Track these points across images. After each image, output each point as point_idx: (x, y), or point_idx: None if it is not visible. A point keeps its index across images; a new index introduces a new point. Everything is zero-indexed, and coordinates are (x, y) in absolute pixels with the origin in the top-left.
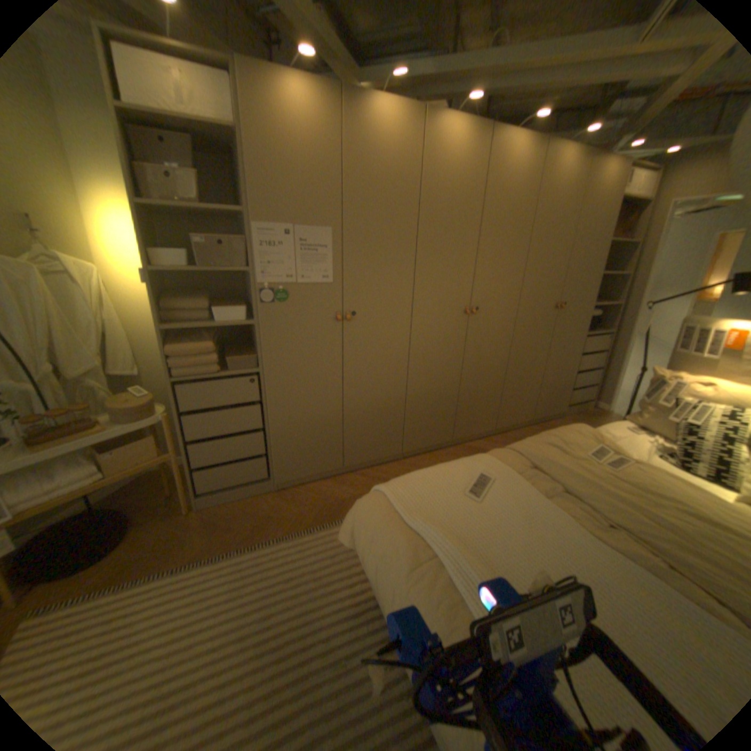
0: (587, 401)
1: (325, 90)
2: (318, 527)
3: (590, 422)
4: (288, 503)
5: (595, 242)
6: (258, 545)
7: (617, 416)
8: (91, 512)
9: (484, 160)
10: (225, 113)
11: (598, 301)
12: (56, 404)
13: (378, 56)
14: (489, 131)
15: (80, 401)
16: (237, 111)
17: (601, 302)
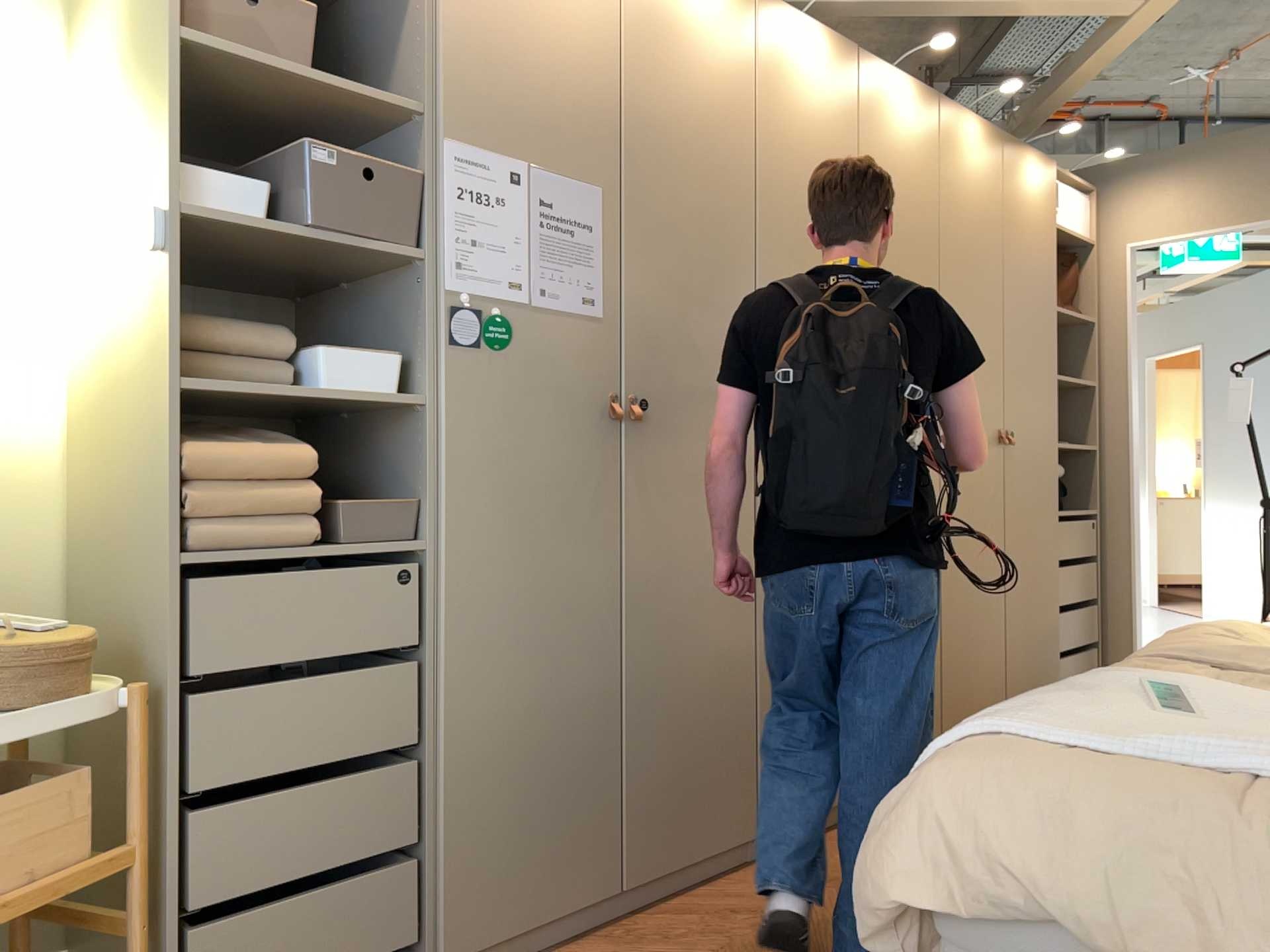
0: None
1: None
2: None
3: None
4: None
5: (1035, 306)
6: None
7: None
8: None
9: (848, 112)
10: None
11: (1054, 438)
12: None
13: None
14: (852, 60)
15: None
16: None
17: (1061, 442)
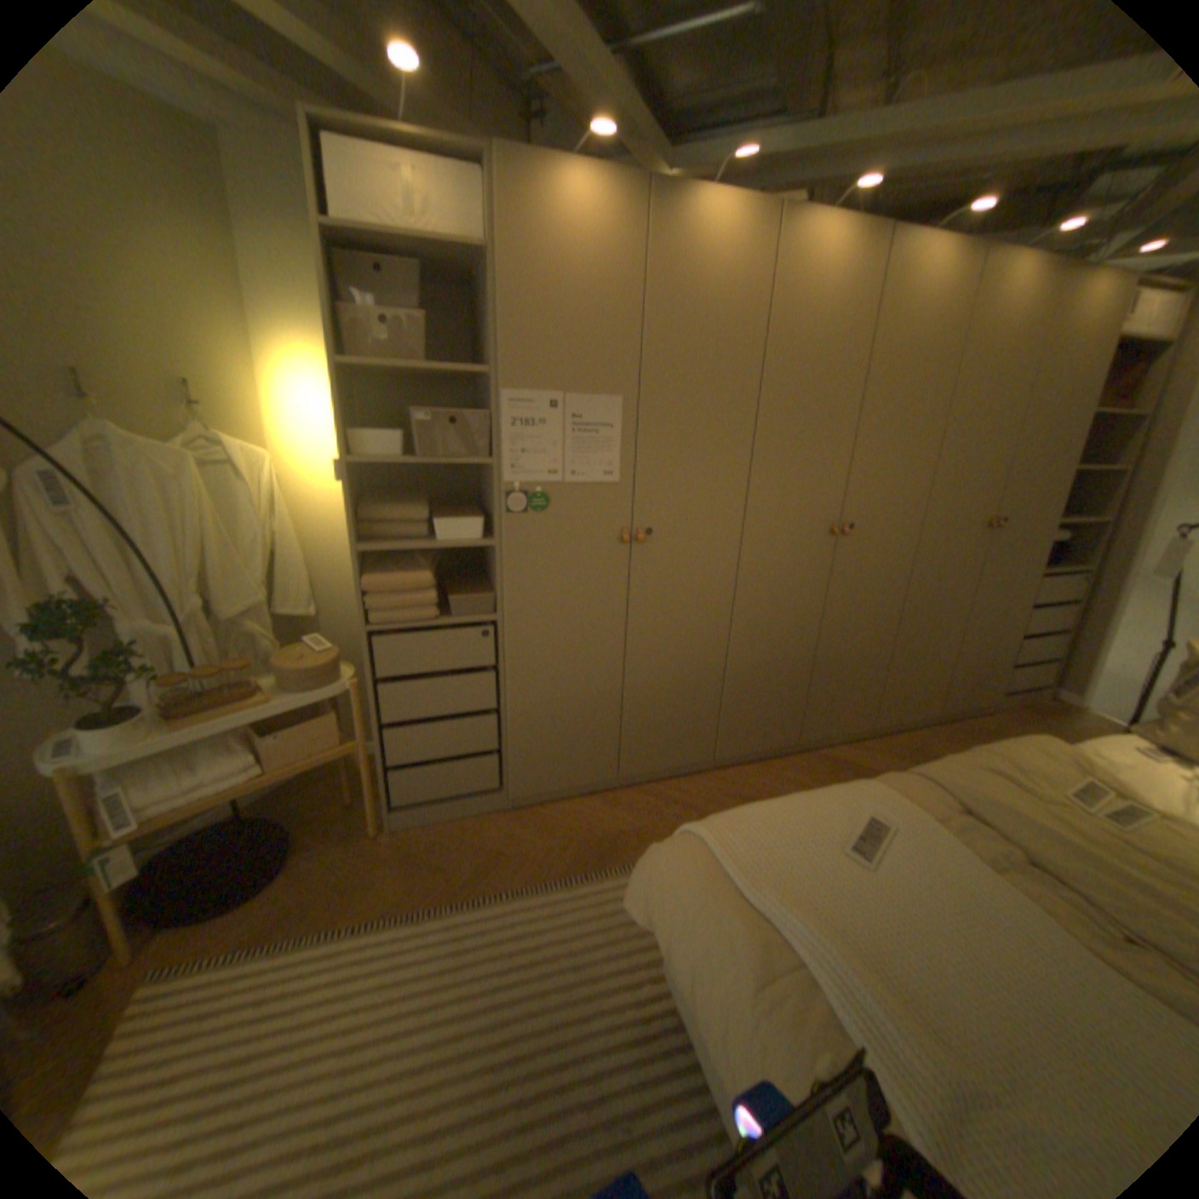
0: (1039, 688)
1: (625, 185)
2: (579, 877)
3: (1047, 727)
4: (529, 833)
5: (1064, 416)
6: (484, 899)
7: (1097, 719)
8: (238, 822)
9: (875, 284)
10: (472, 225)
11: (1065, 515)
12: (203, 657)
13: (704, 127)
14: (886, 236)
15: (235, 654)
16: (491, 222)
17: (1071, 519)
